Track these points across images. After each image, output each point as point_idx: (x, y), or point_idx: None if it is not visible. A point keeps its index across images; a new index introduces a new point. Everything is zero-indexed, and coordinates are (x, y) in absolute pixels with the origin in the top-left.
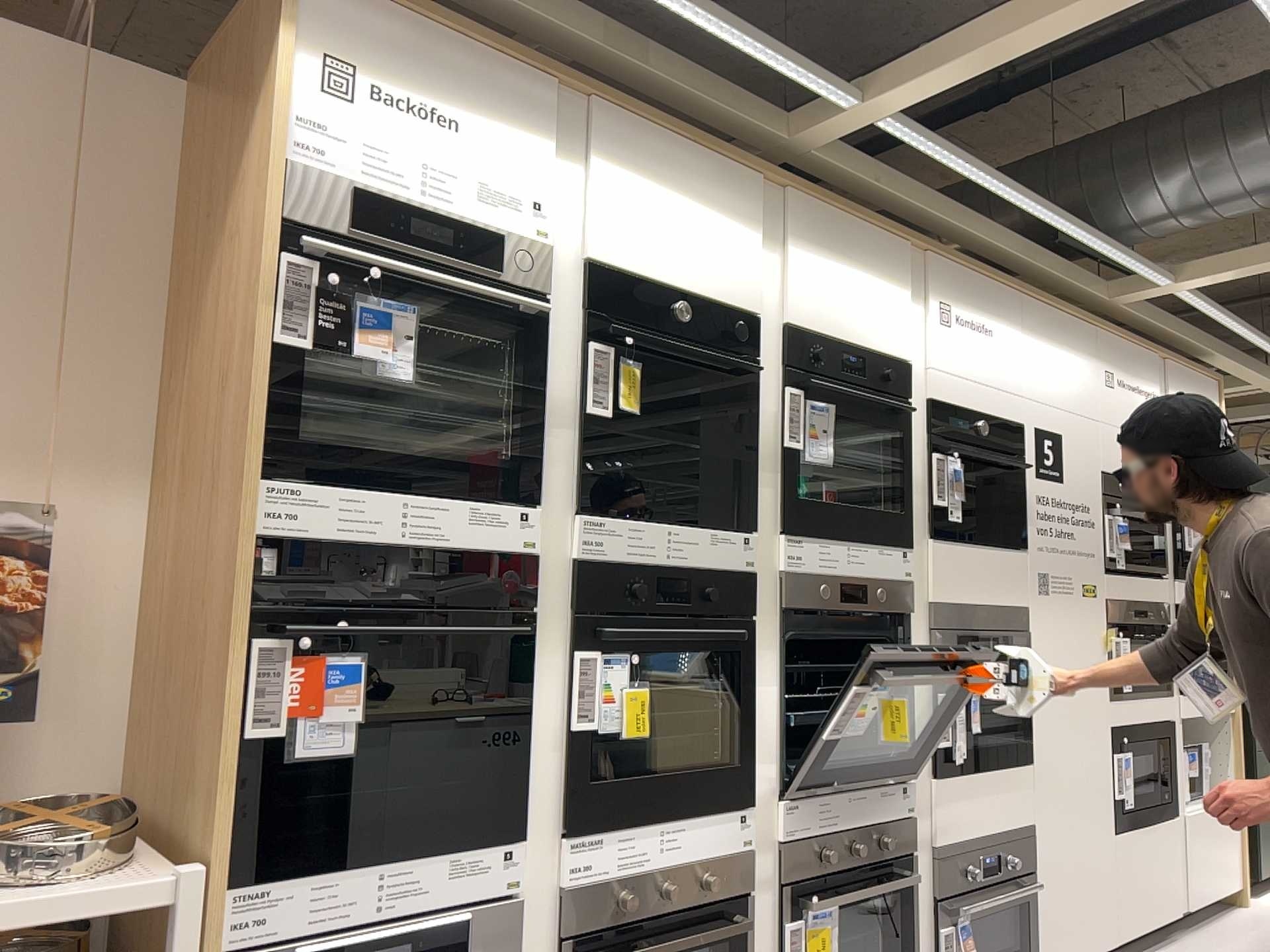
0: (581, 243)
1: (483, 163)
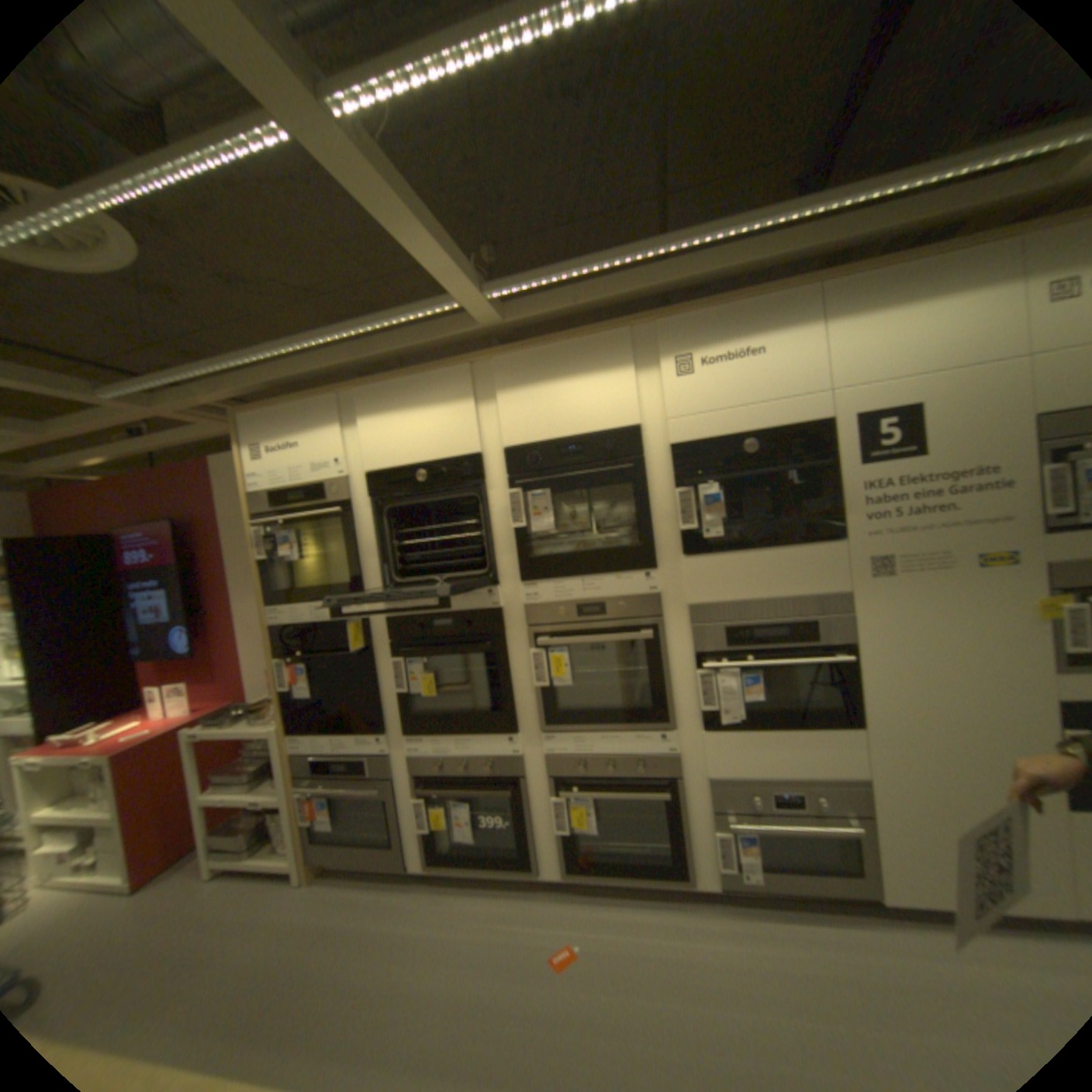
0: (362, 463)
1: (305, 452)
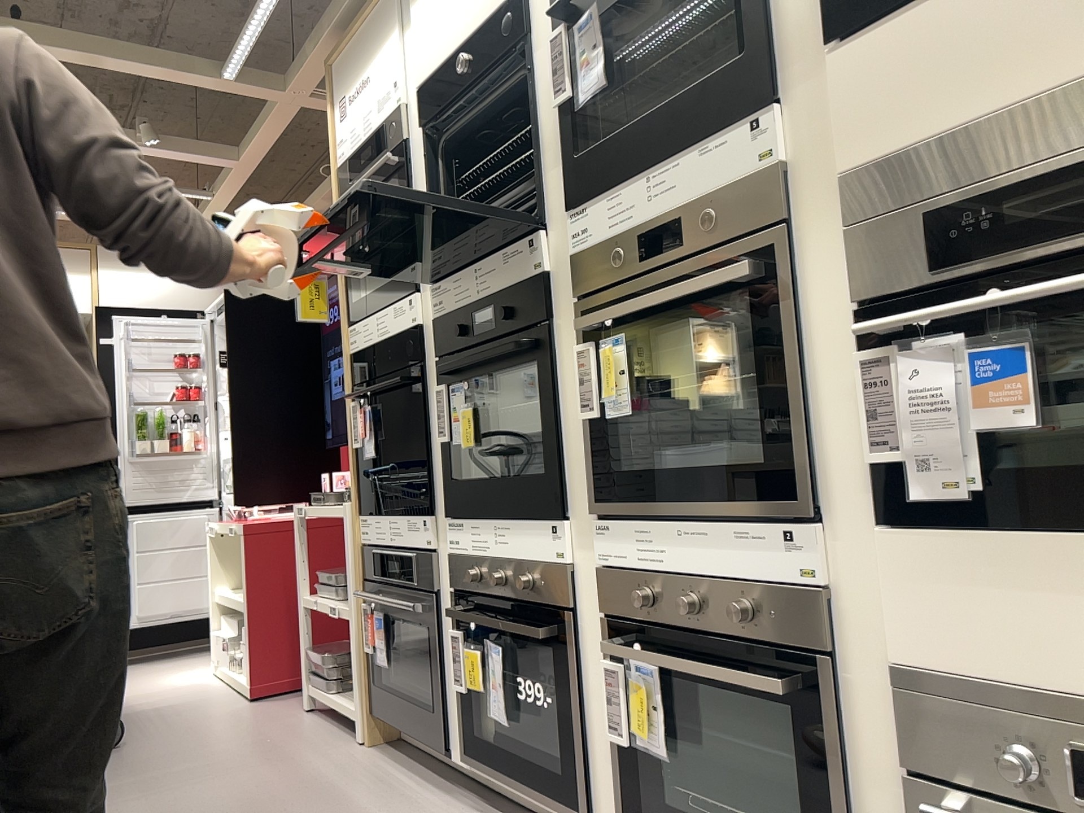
0: (416, 75)
1: (373, 85)
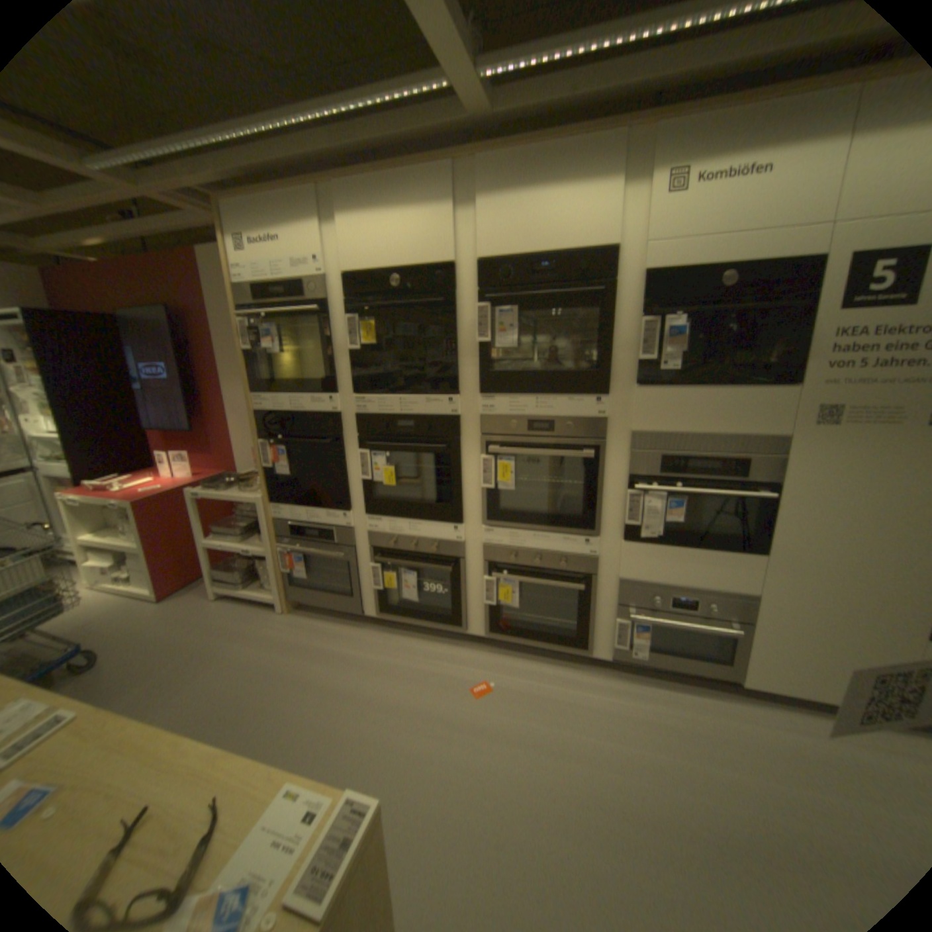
0: (337, 262)
1: (283, 245)
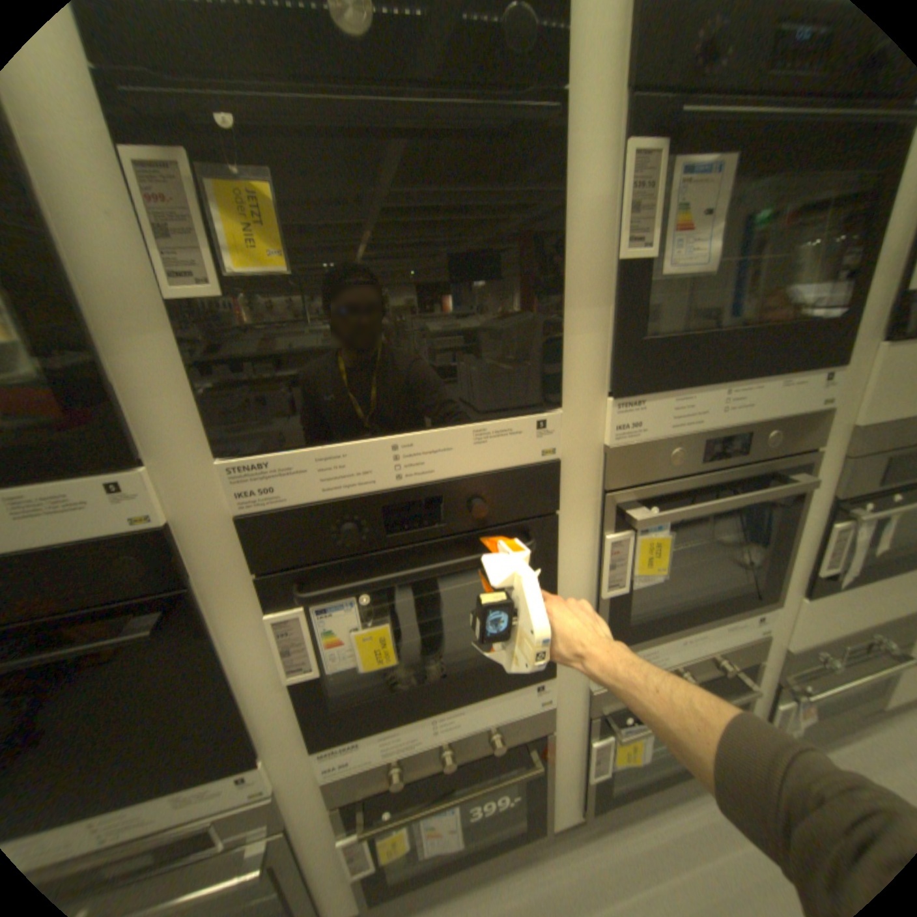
0: None
1: None
